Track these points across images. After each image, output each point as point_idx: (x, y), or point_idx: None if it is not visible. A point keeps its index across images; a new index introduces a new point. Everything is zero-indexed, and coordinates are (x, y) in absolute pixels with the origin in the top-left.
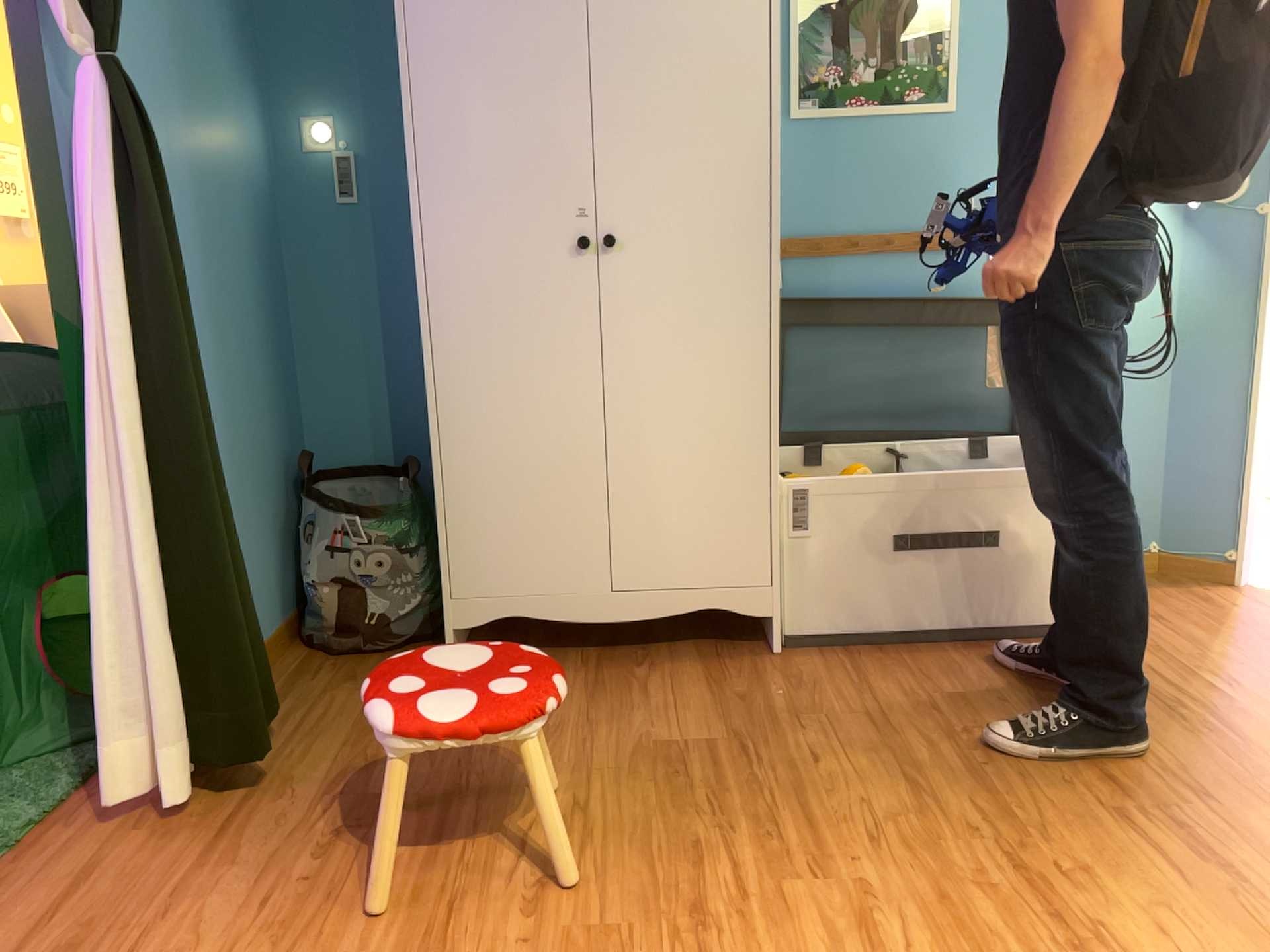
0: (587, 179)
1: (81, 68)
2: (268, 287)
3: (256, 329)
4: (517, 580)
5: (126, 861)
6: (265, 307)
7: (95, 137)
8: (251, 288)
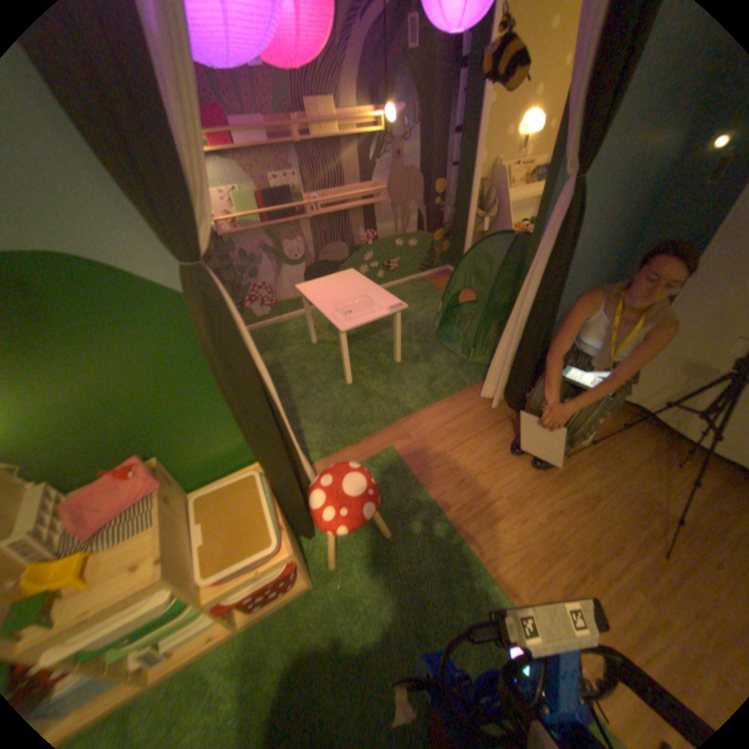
0: None
1: (570, 182)
2: (634, 227)
3: (616, 248)
4: (657, 400)
5: (478, 416)
6: (627, 237)
7: (562, 213)
8: (624, 230)
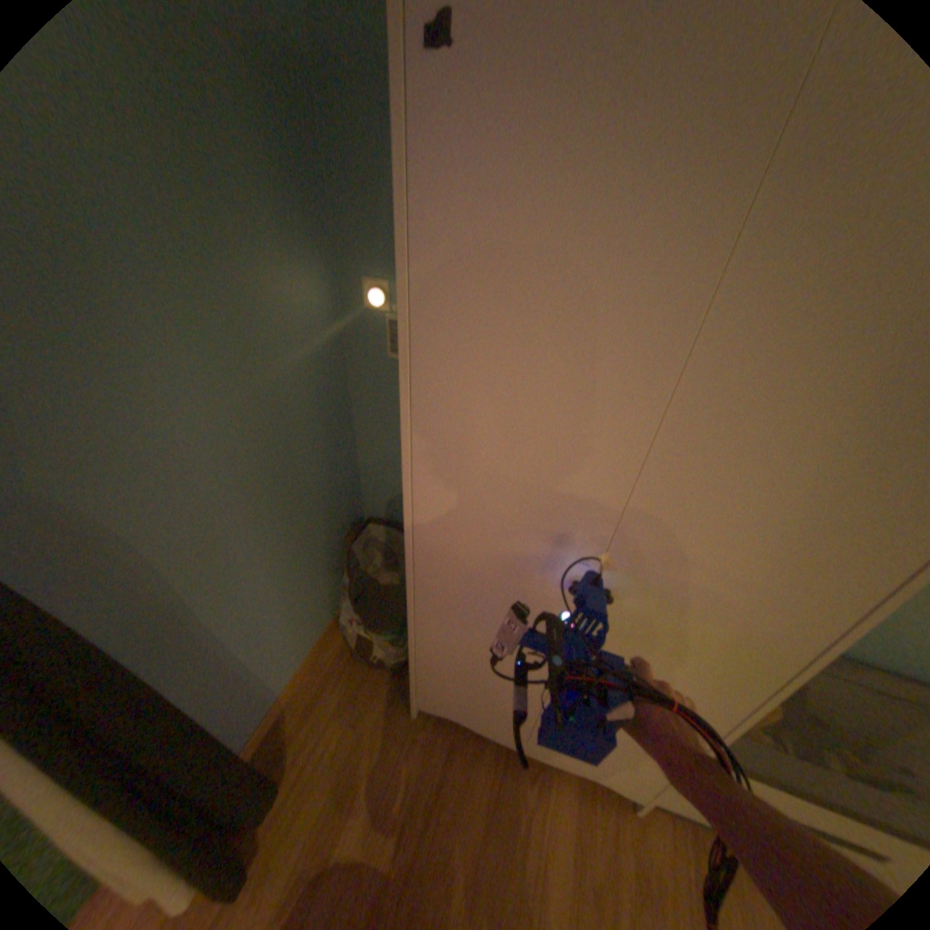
0: (612, 537)
1: None
2: (325, 427)
3: (309, 470)
4: (464, 713)
5: None
6: (321, 445)
7: None
8: (304, 443)
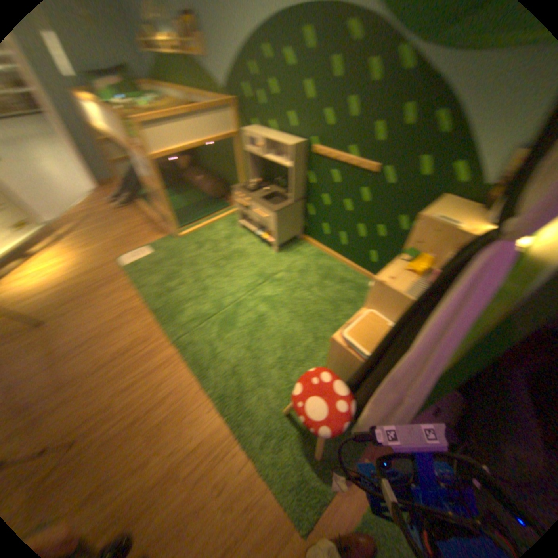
0: None
1: None
2: None
3: None
4: None
5: None
6: None
7: None
8: None
